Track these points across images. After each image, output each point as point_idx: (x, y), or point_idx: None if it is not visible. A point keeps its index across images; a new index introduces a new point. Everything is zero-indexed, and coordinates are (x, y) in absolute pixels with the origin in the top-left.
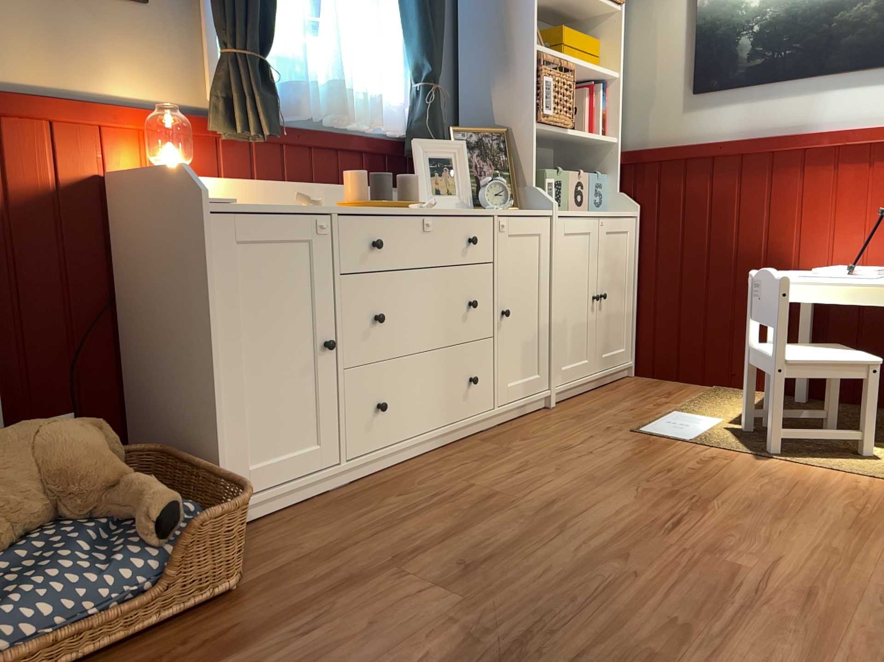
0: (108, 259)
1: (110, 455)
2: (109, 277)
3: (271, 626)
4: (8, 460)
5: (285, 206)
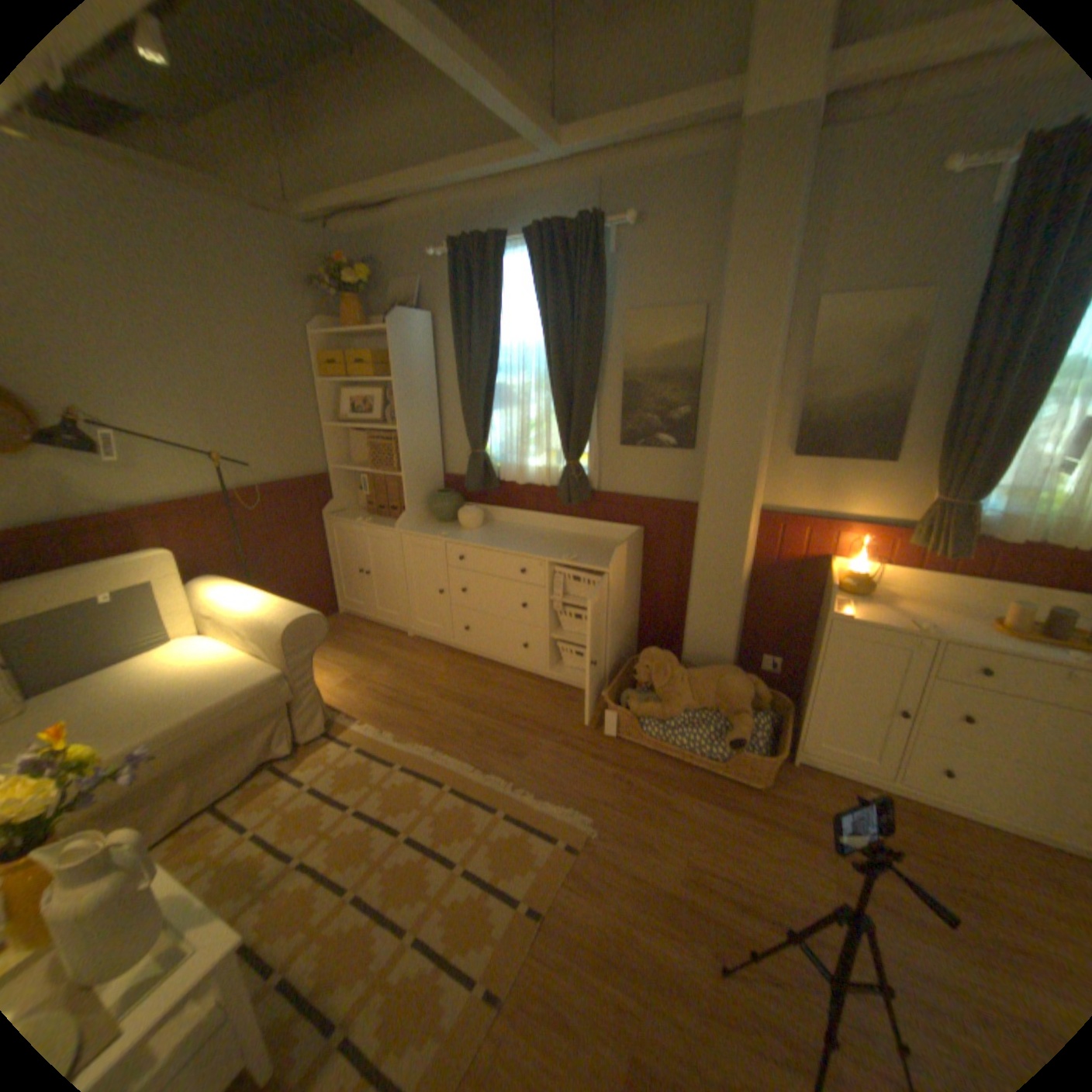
0: (822, 598)
1: (749, 701)
2: (819, 606)
3: (752, 819)
4: (709, 682)
5: (907, 624)
